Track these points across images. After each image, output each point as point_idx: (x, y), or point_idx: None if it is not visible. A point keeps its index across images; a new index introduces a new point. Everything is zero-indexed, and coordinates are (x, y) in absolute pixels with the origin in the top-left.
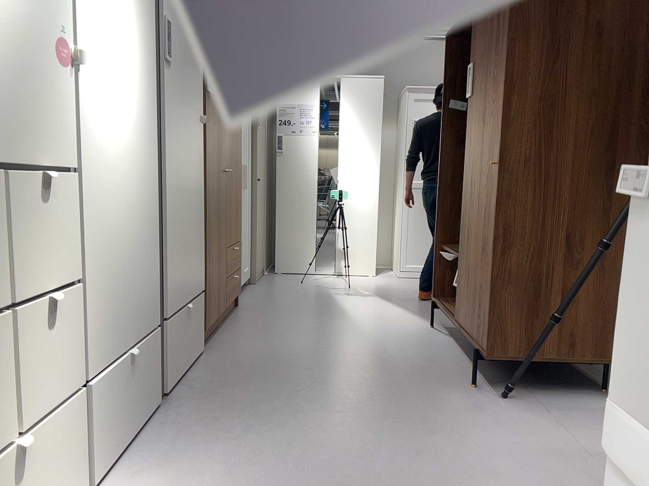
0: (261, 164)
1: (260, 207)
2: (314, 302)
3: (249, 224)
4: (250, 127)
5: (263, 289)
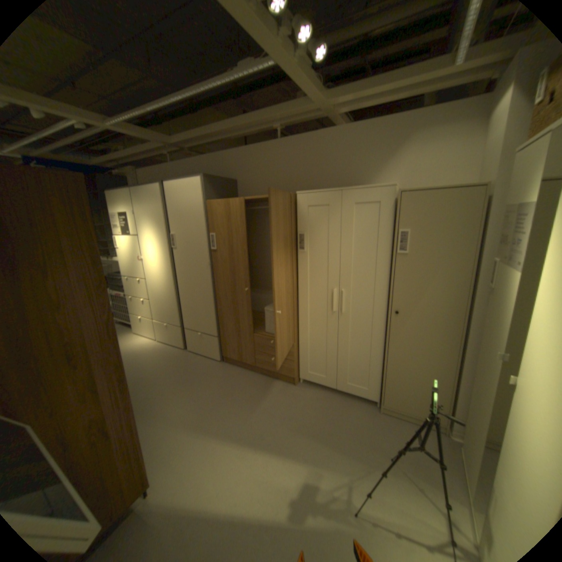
0: (426, 297)
1: (412, 345)
2: (289, 436)
3: (375, 352)
4: (381, 252)
5: (357, 414)
